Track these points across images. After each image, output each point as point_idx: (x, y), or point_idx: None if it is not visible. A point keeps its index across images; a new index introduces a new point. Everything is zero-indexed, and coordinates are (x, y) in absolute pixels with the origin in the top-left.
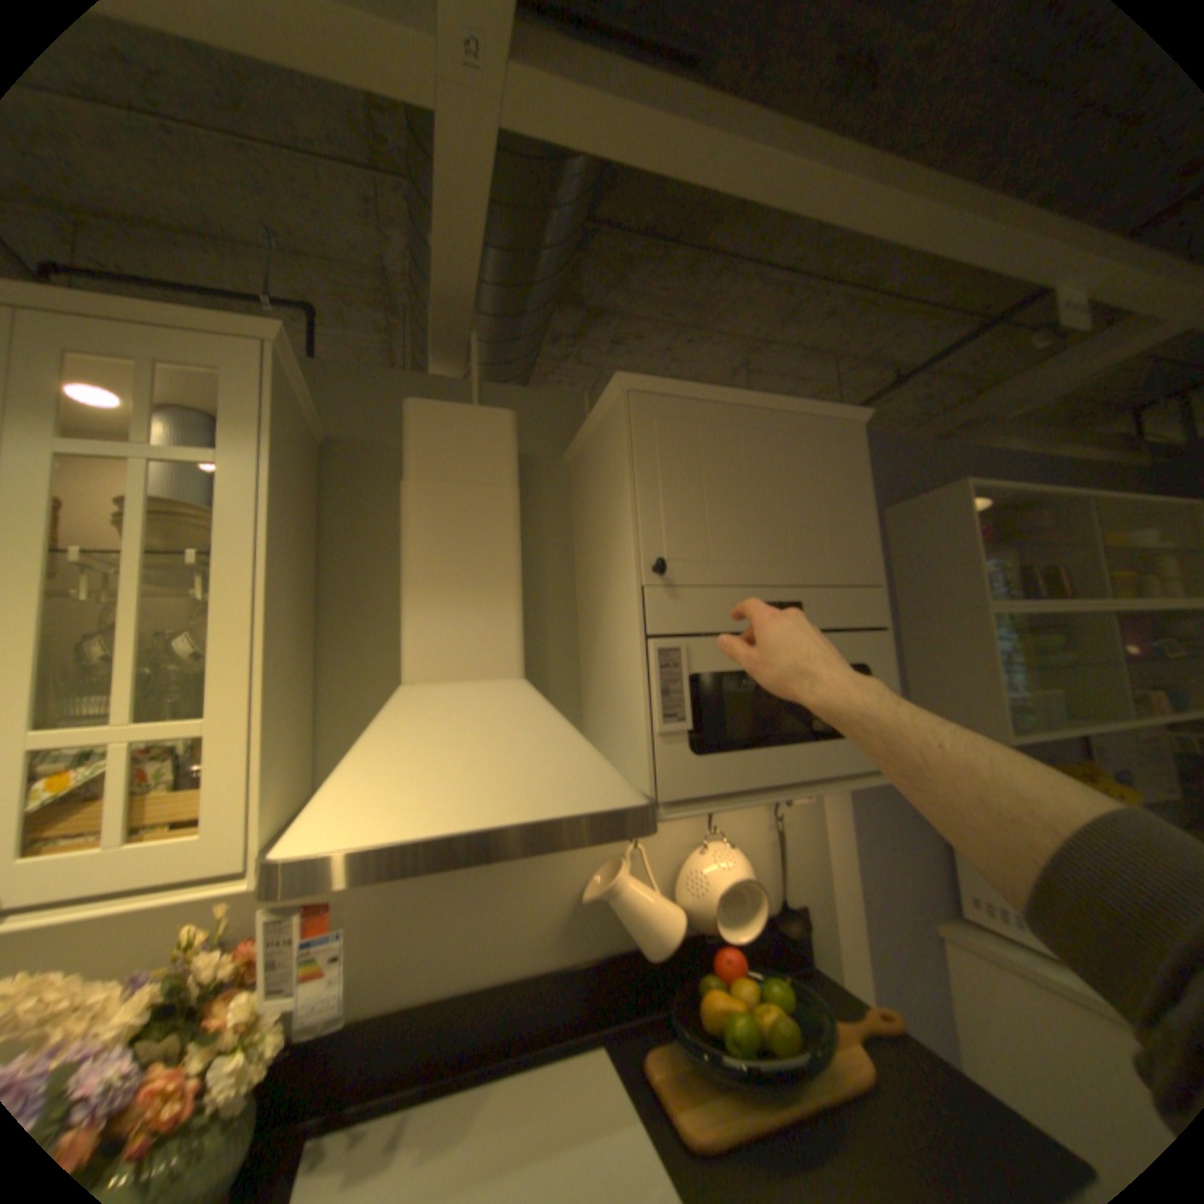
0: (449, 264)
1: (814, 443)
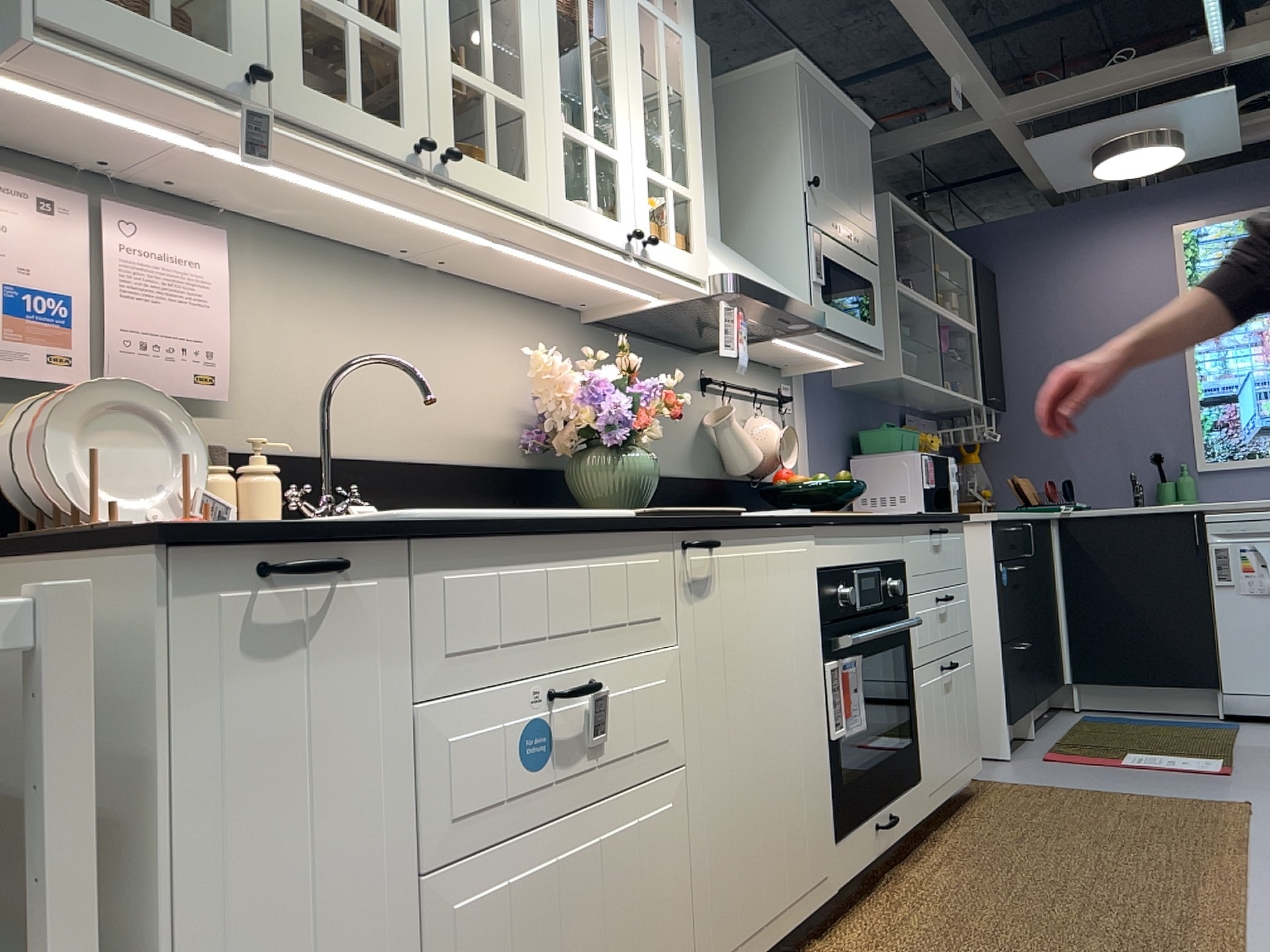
0: None
1: (856, 136)
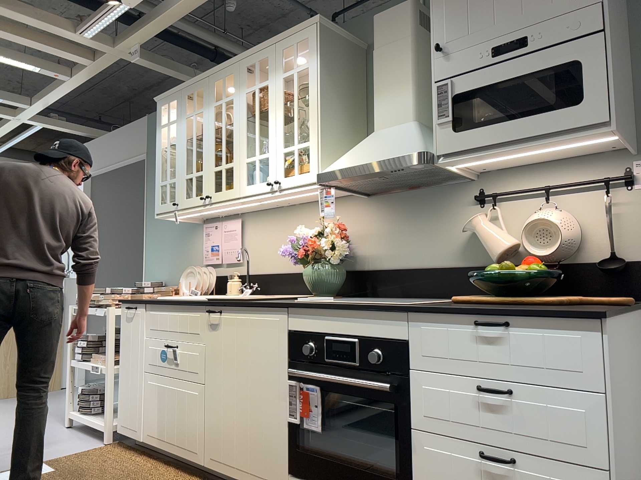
0: None
1: None
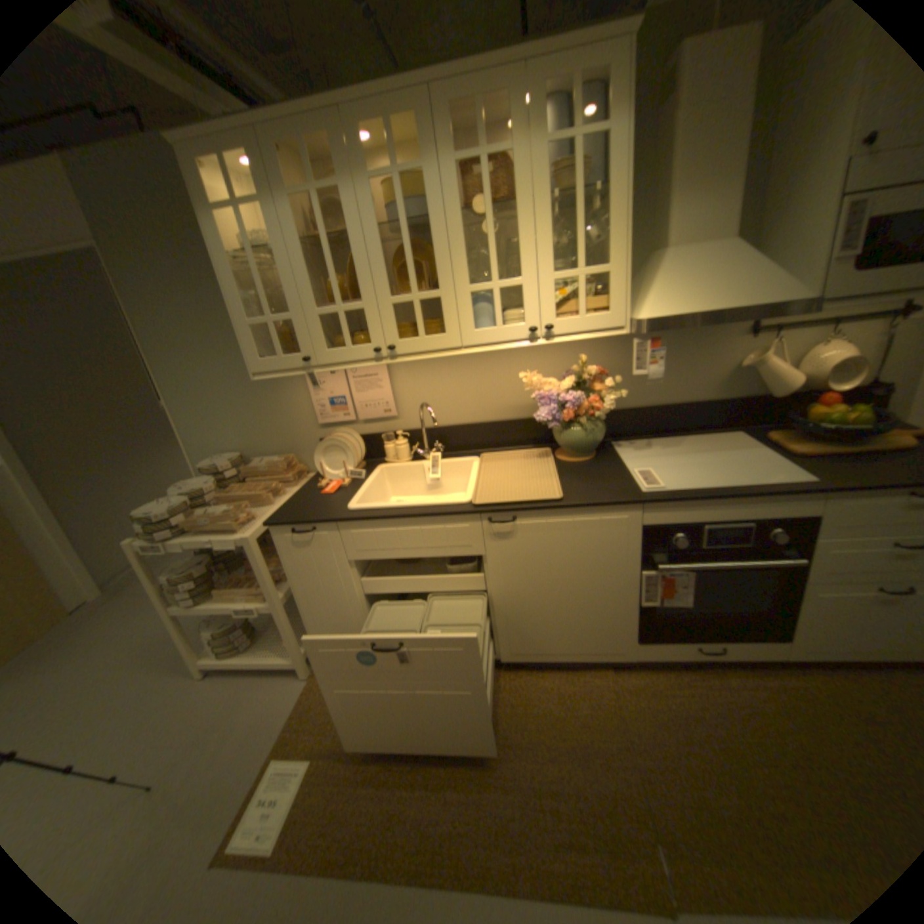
0: None
1: None
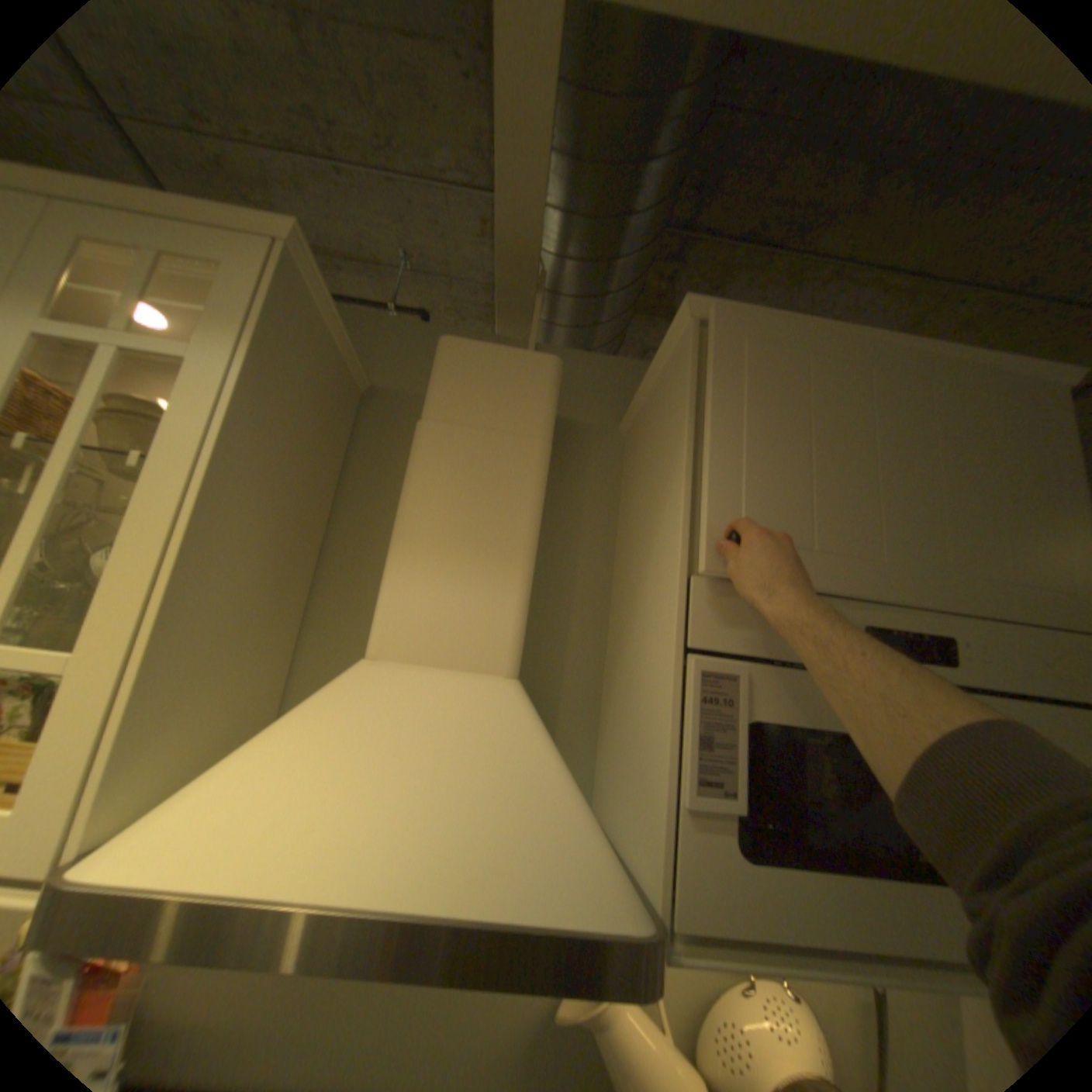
0: (512, 203)
1: (983, 406)
